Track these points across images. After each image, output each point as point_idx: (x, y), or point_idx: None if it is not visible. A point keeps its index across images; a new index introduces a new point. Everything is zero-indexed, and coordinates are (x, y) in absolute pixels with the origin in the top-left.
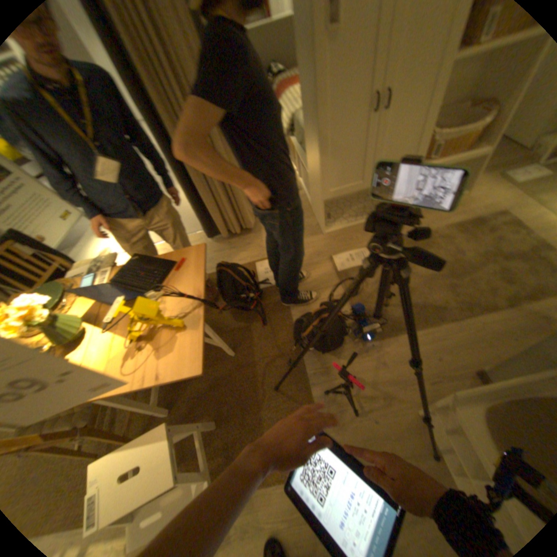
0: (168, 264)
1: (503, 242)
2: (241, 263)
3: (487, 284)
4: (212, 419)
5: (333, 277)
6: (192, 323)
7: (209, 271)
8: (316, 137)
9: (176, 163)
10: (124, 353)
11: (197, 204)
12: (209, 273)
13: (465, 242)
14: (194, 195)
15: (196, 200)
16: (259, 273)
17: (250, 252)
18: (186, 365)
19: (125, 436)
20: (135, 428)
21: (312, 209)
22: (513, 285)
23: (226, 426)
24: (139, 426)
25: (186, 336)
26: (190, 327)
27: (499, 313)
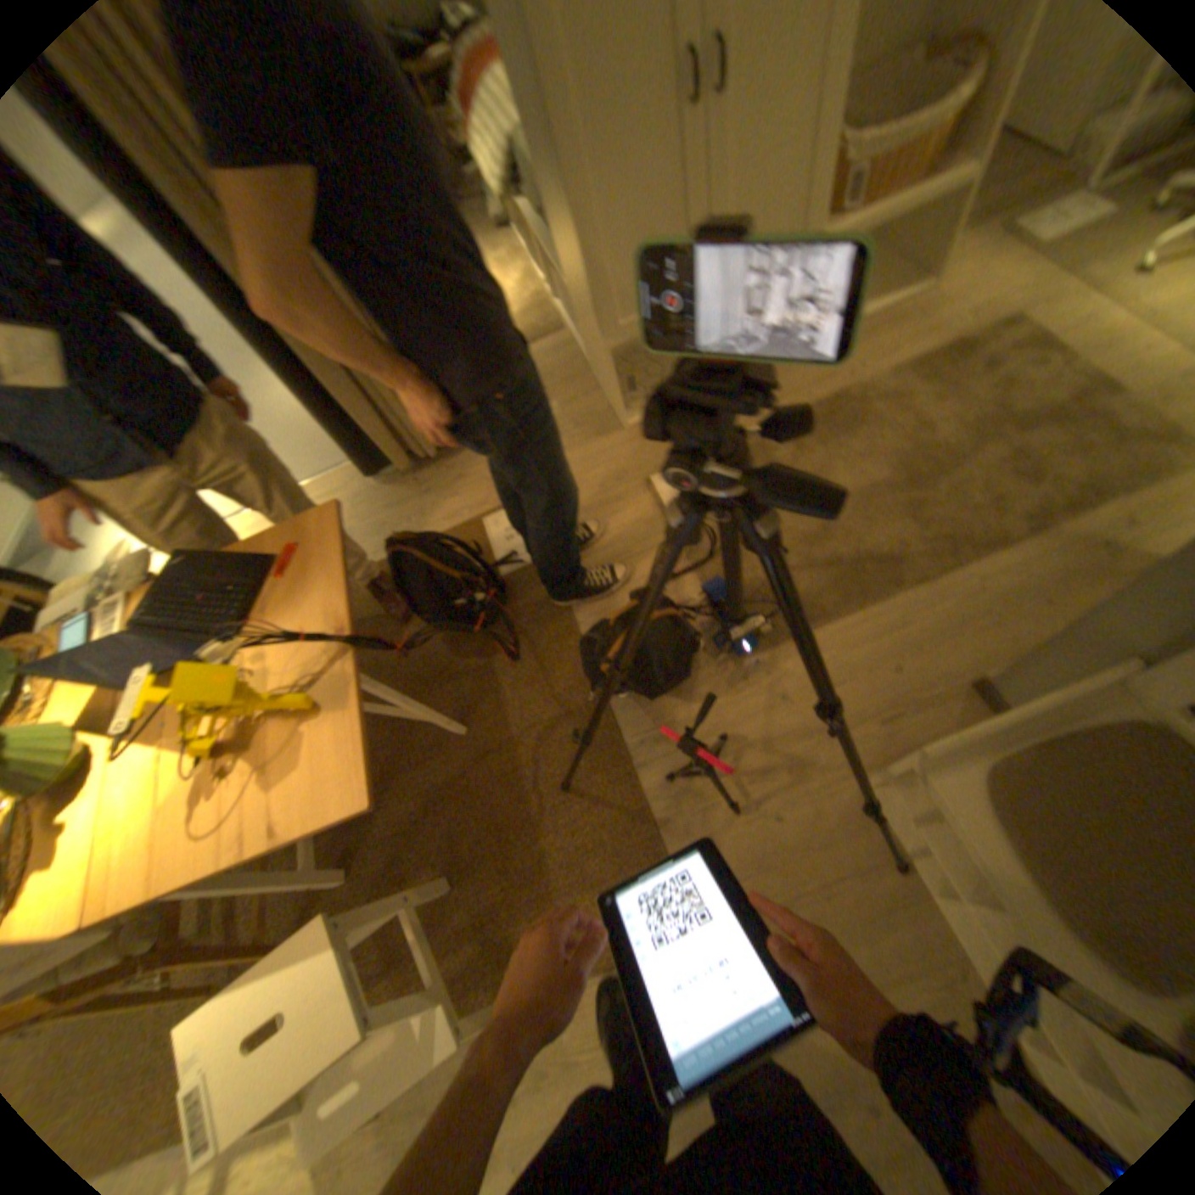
0: (257, 564)
1: (1015, 390)
2: (450, 525)
3: (985, 490)
4: (433, 879)
5: (658, 526)
6: (332, 695)
7: (381, 554)
8: (561, 192)
9: (239, 305)
10: (186, 790)
11: (317, 402)
12: (382, 558)
13: (935, 401)
14: (305, 380)
15: (314, 391)
16: (493, 542)
17: (467, 496)
18: (331, 794)
19: (254, 947)
20: (275, 922)
21: (592, 373)
22: (1039, 484)
23: (468, 885)
24: (283, 918)
25: (322, 729)
26: (328, 706)
27: (1013, 550)
